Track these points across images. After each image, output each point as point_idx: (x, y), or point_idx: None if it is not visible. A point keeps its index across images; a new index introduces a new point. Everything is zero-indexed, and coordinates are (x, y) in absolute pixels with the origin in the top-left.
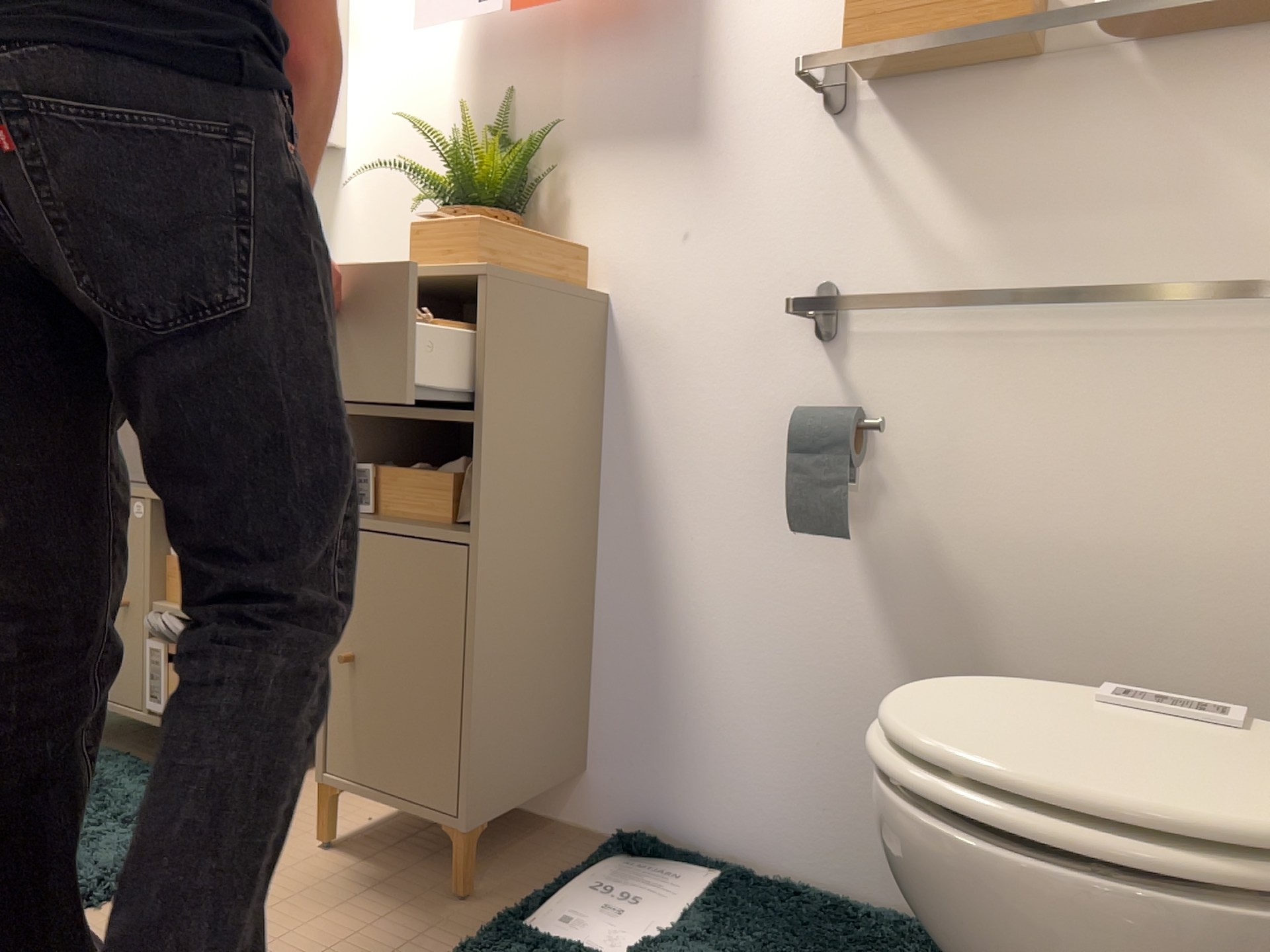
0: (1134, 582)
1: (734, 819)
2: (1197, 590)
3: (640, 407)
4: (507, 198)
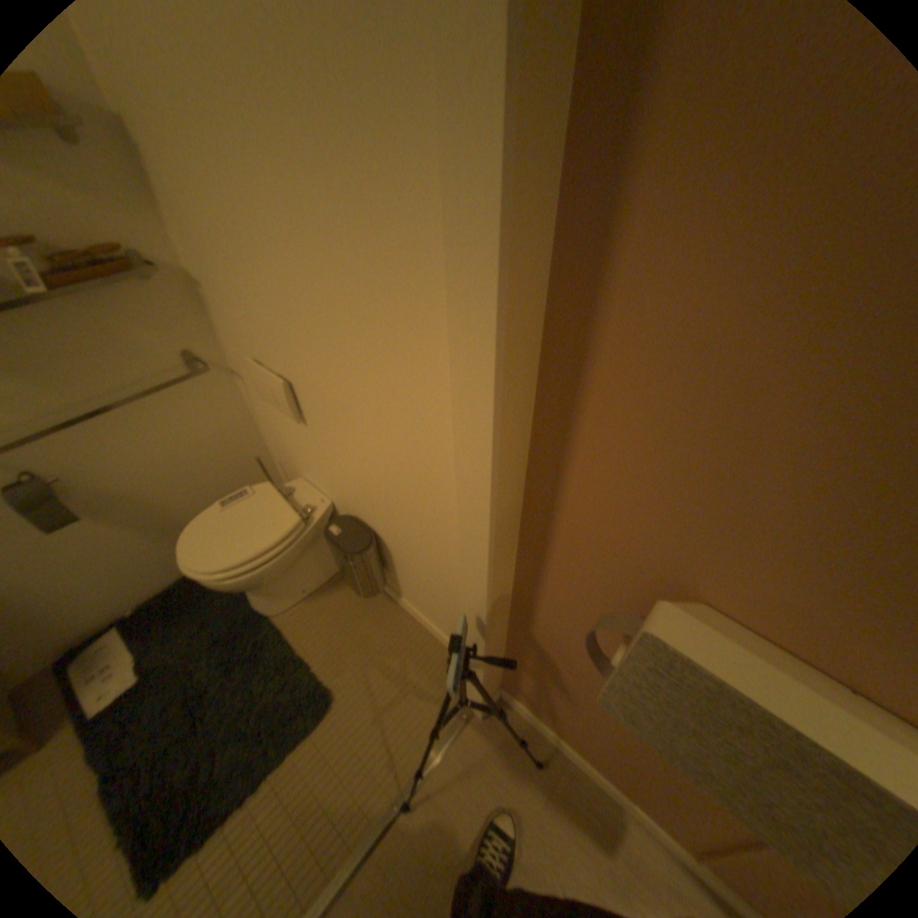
0: (180, 462)
1: (95, 616)
2: (197, 453)
3: None
4: None
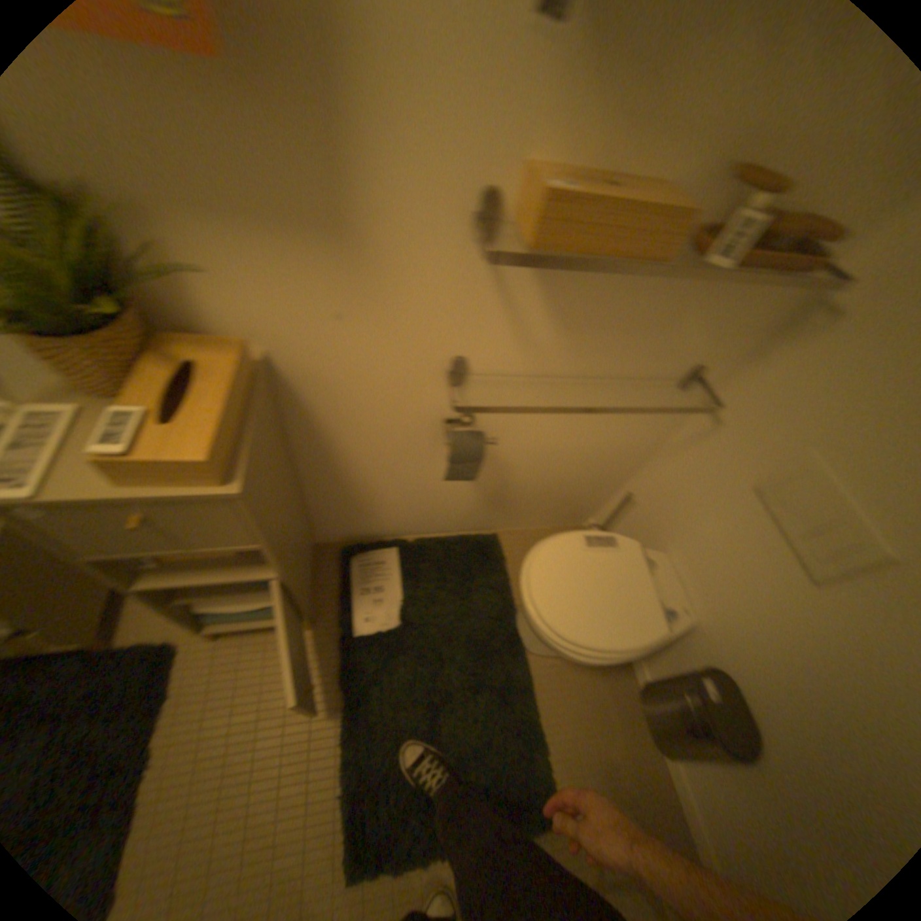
0: (571, 455)
1: (396, 527)
2: (590, 455)
3: (319, 413)
4: (114, 287)
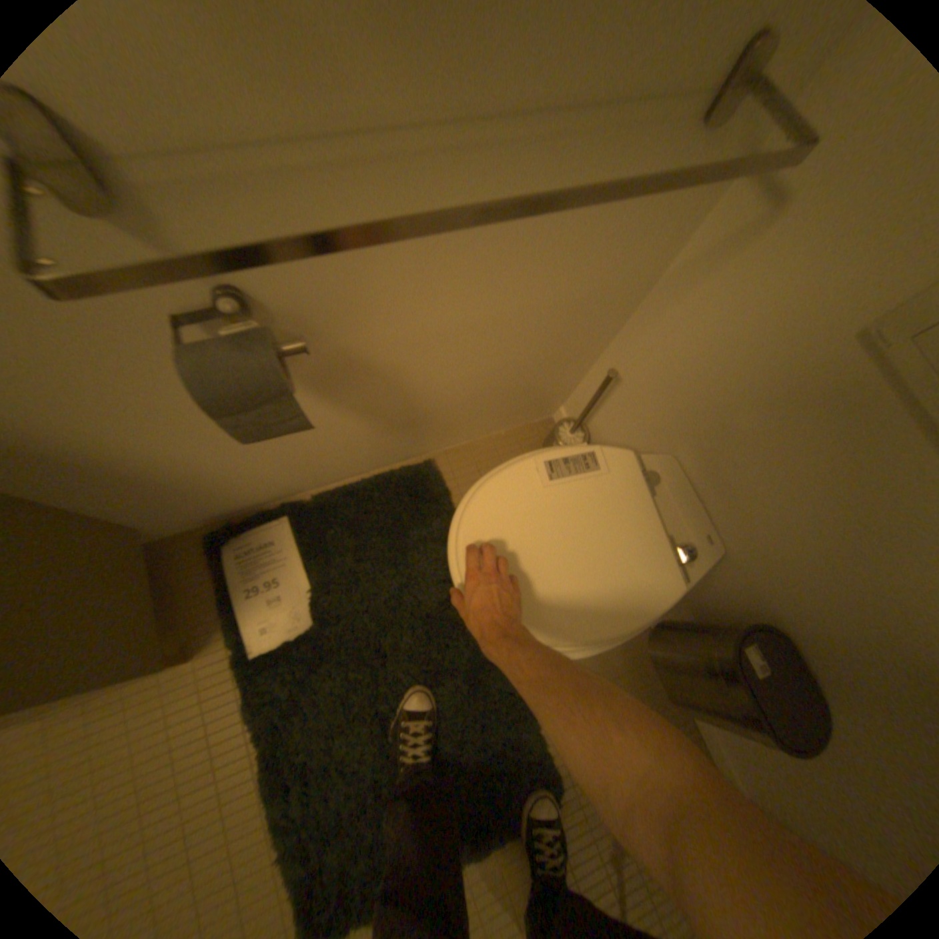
0: (499, 327)
1: (269, 491)
2: (534, 318)
3: None
4: None
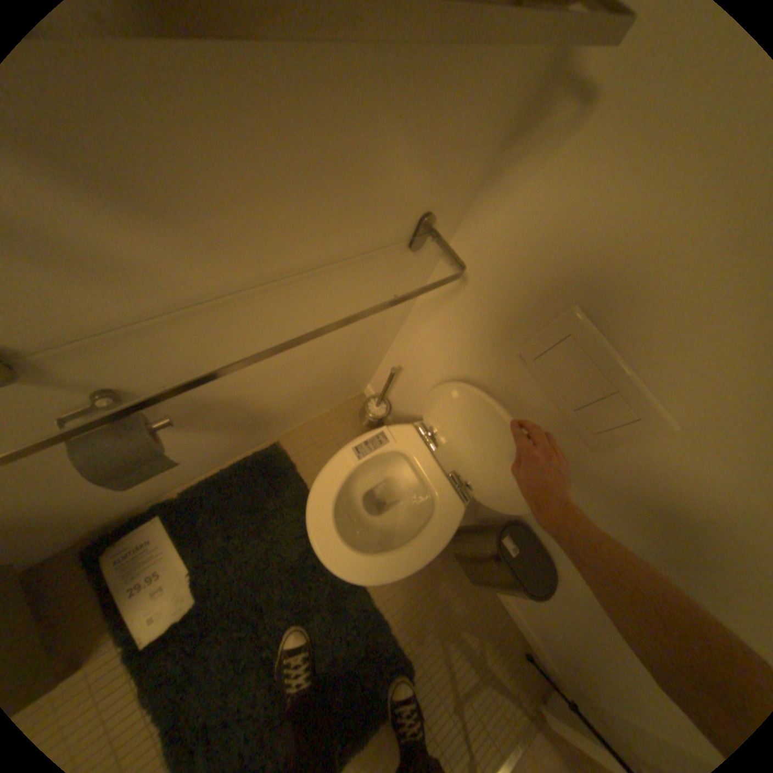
0: (310, 357)
1: (137, 500)
2: (333, 347)
3: None
4: None
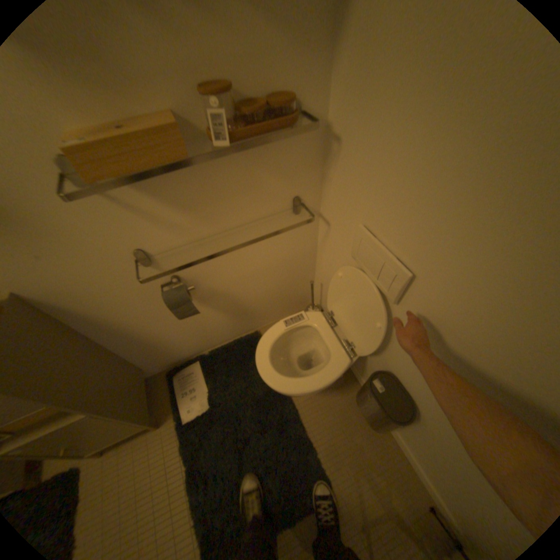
0: (262, 274)
1: (191, 350)
2: (274, 269)
3: (79, 311)
4: None
